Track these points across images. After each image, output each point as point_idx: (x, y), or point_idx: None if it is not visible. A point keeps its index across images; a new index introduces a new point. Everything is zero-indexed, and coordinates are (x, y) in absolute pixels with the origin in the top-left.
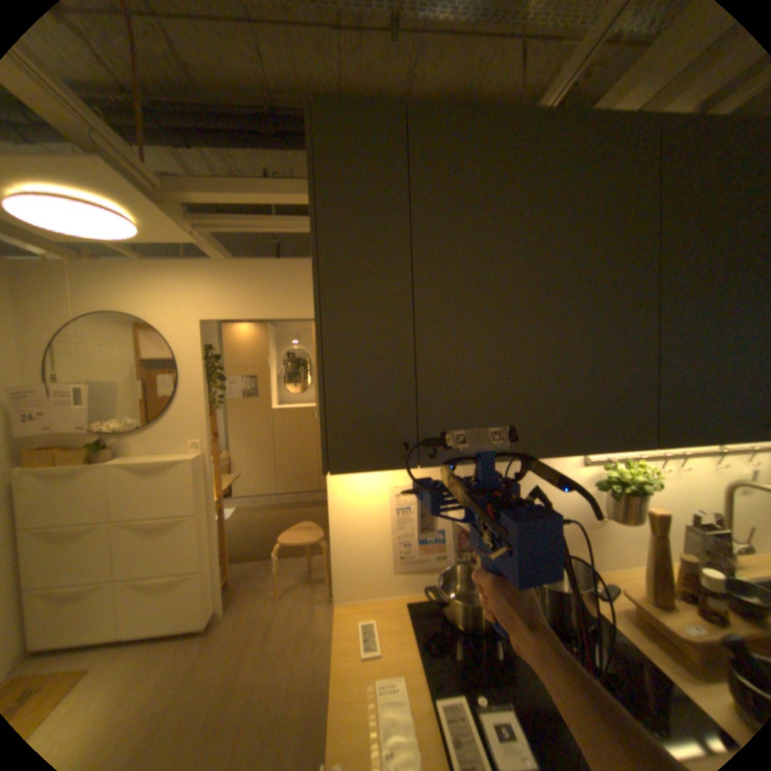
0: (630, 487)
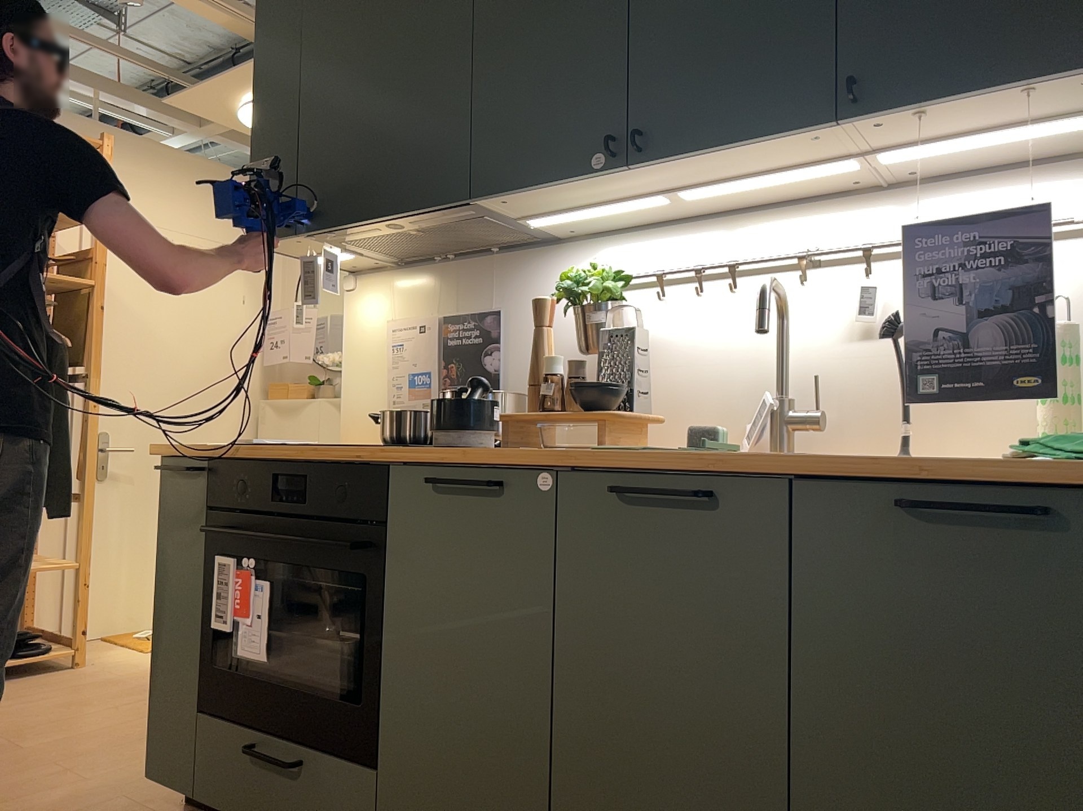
0: (562, 289)
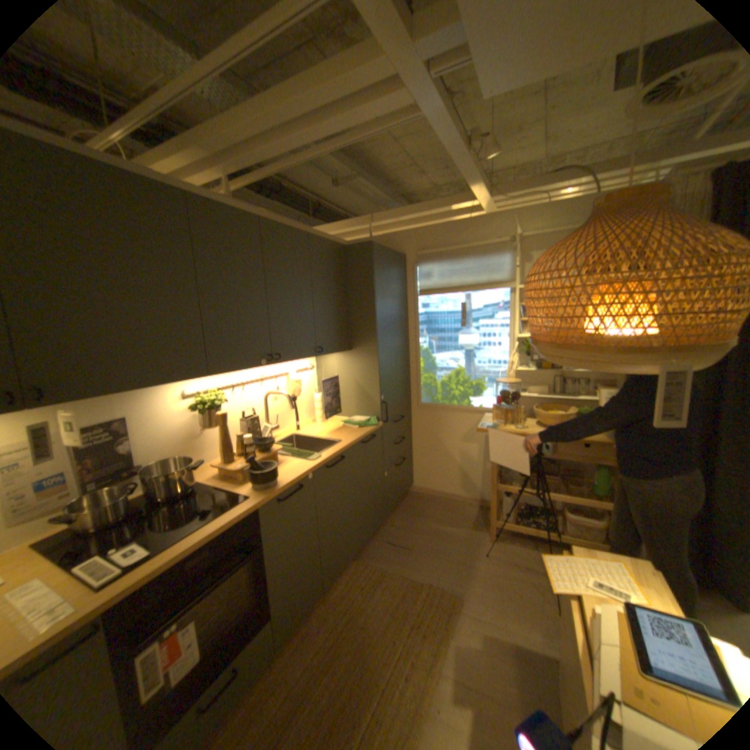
0: (207, 406)
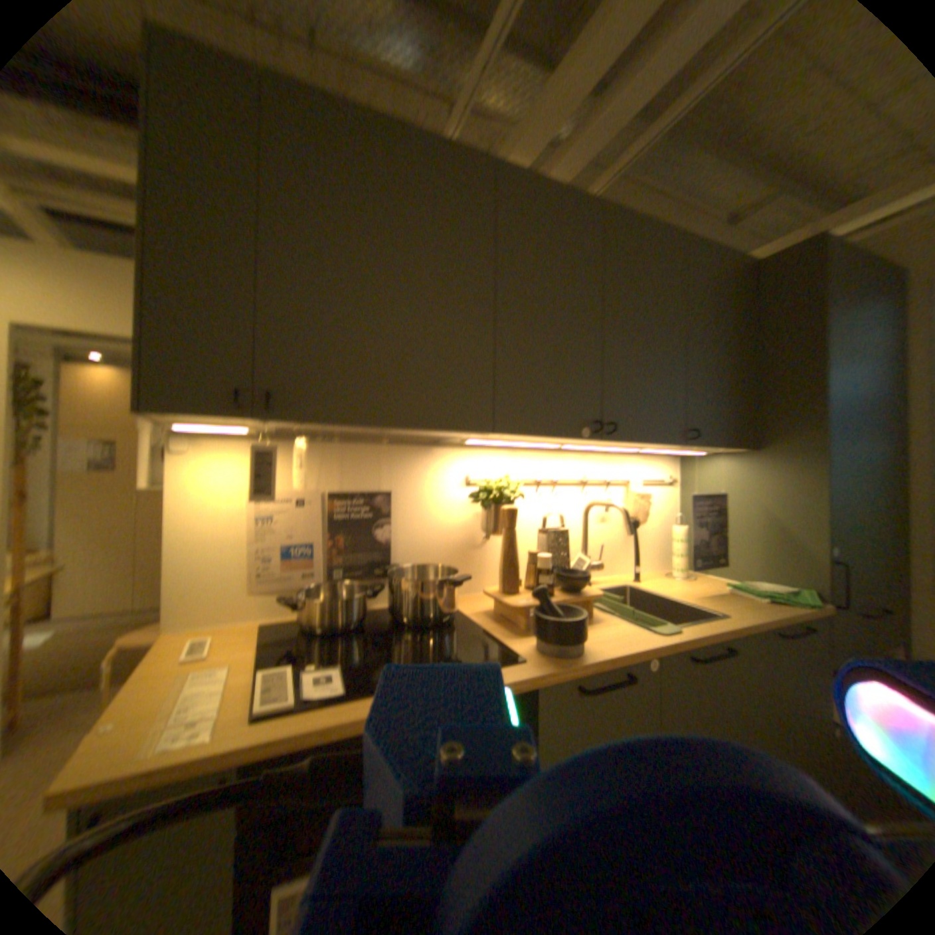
0: (492, 492)
